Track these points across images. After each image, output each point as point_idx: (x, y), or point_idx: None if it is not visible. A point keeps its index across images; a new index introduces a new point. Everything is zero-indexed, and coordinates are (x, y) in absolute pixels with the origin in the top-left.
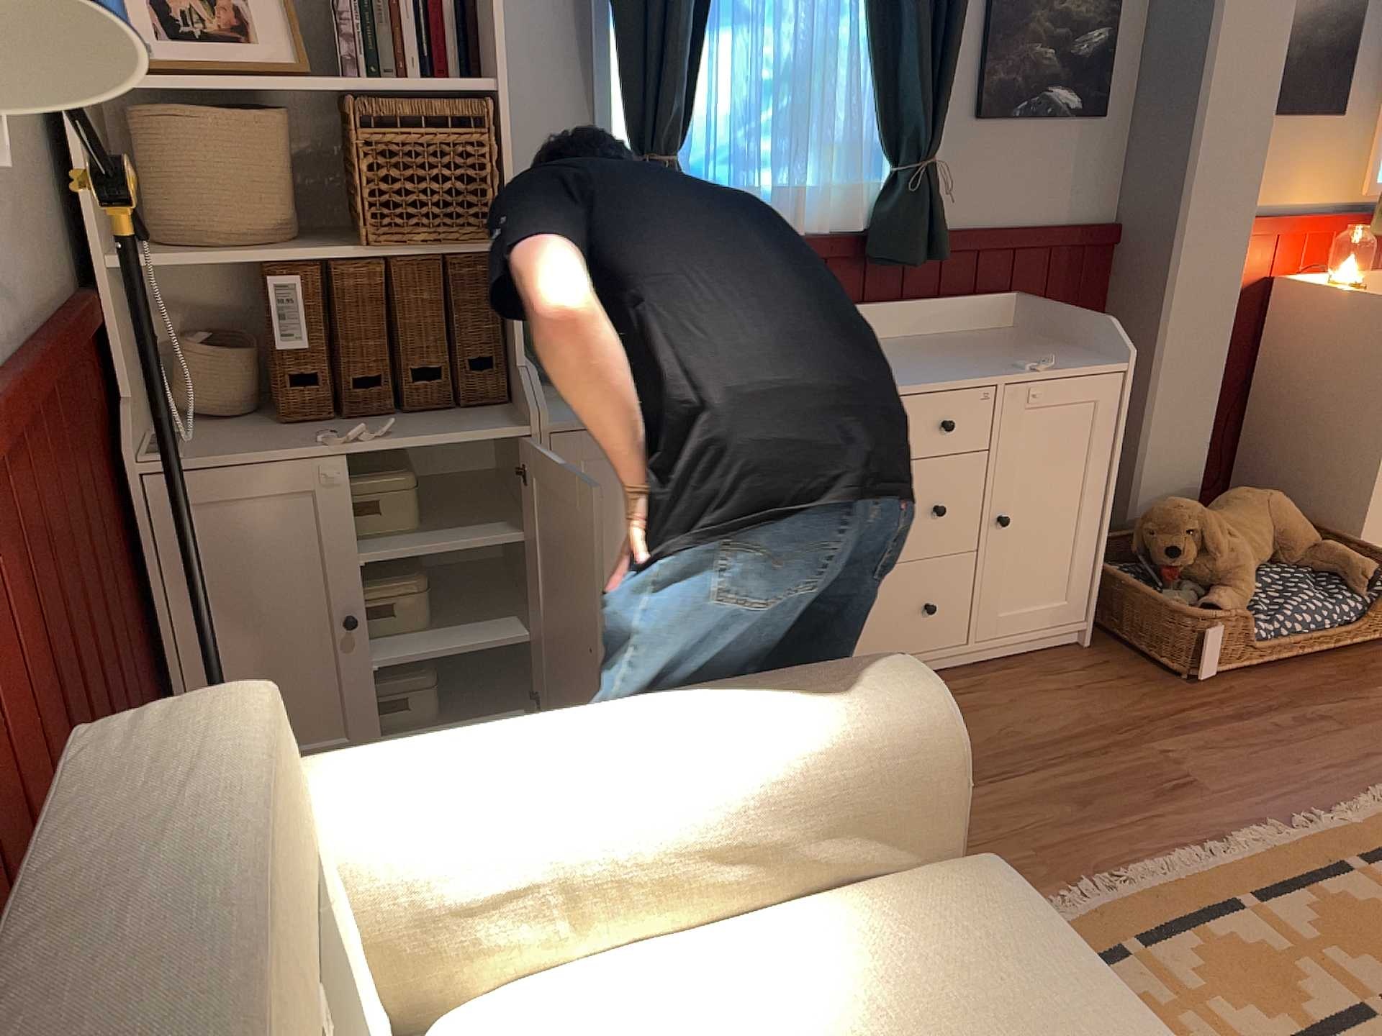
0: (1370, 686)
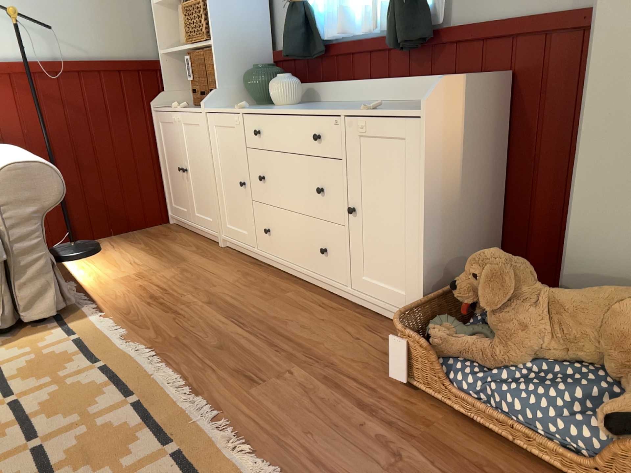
0: None
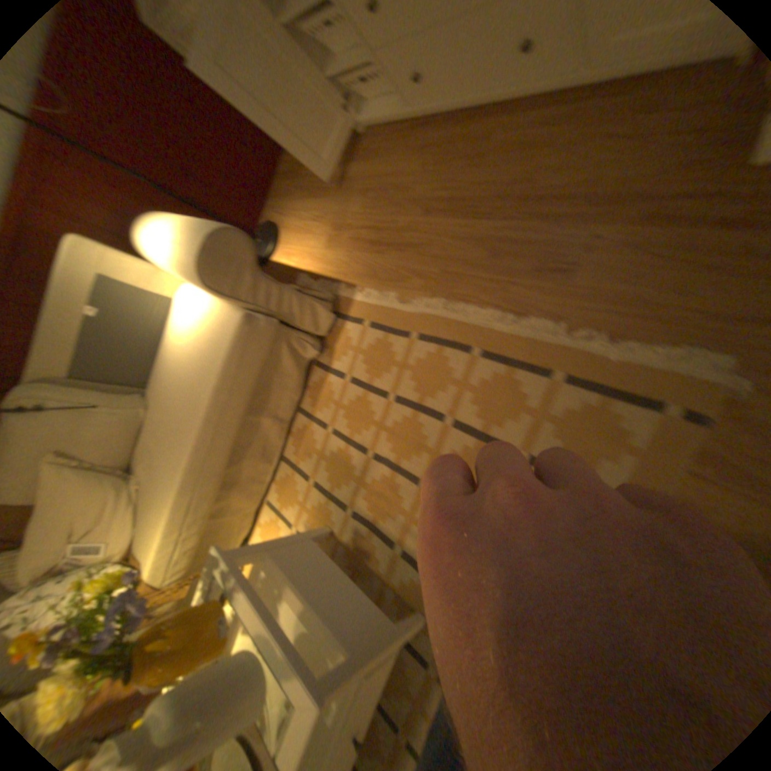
0: None
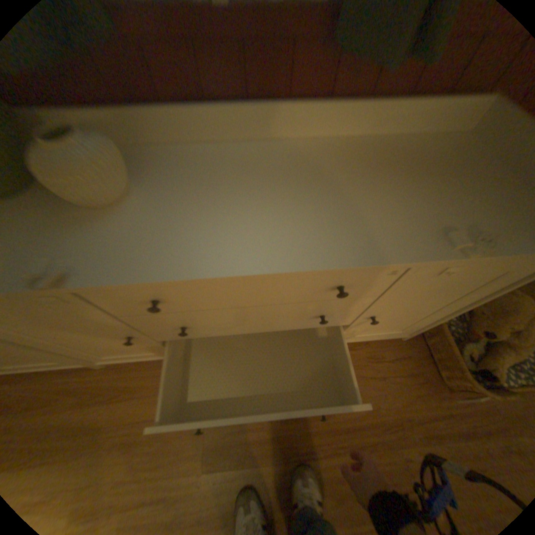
0: None
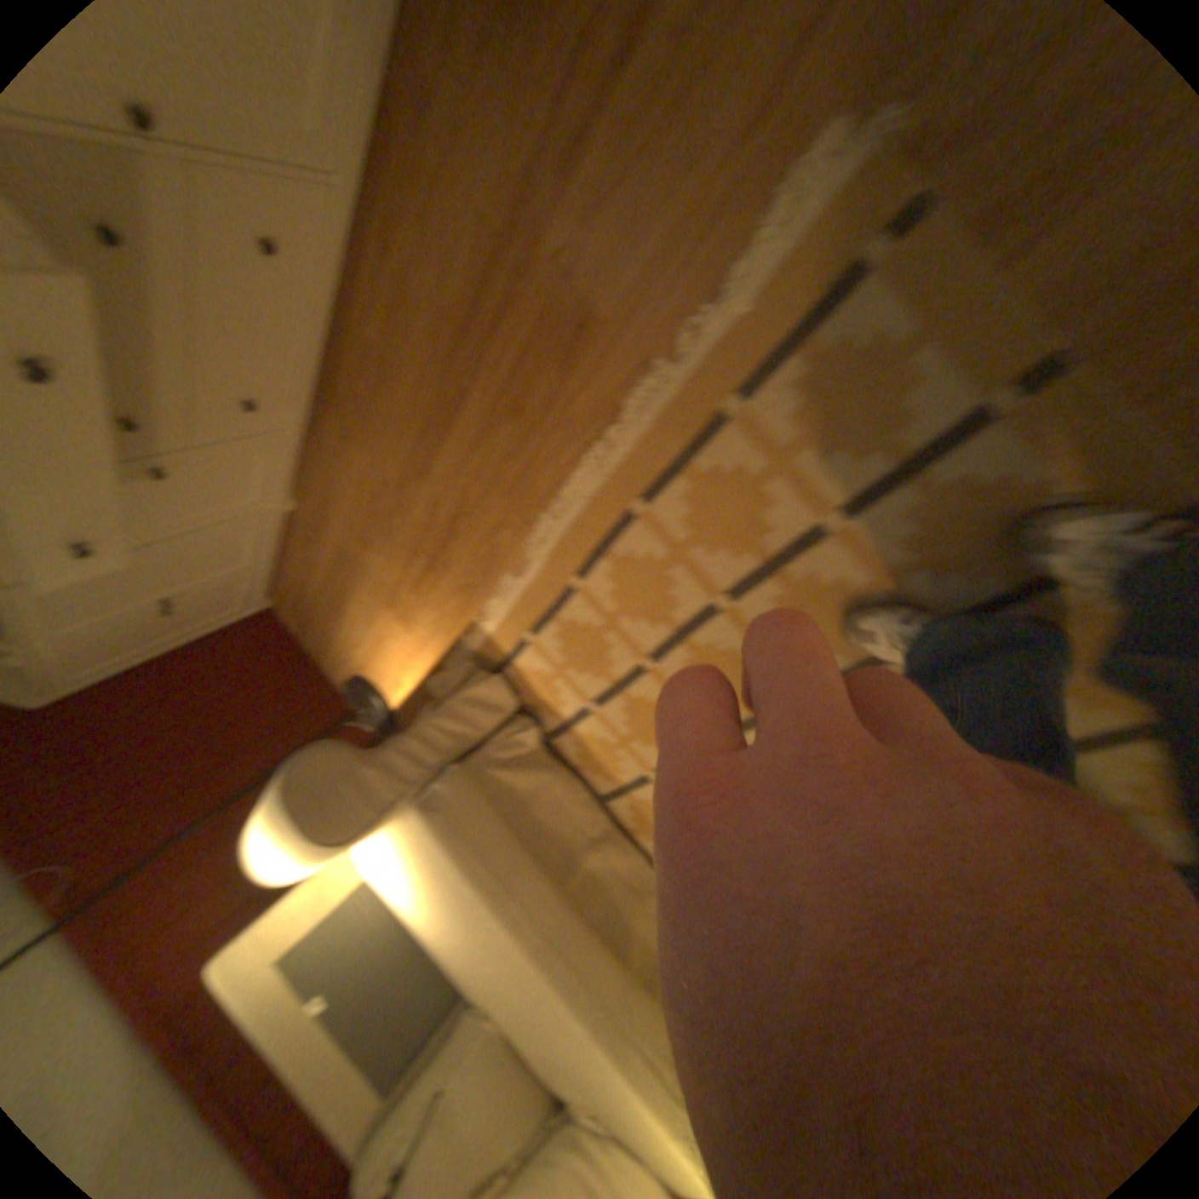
0: None
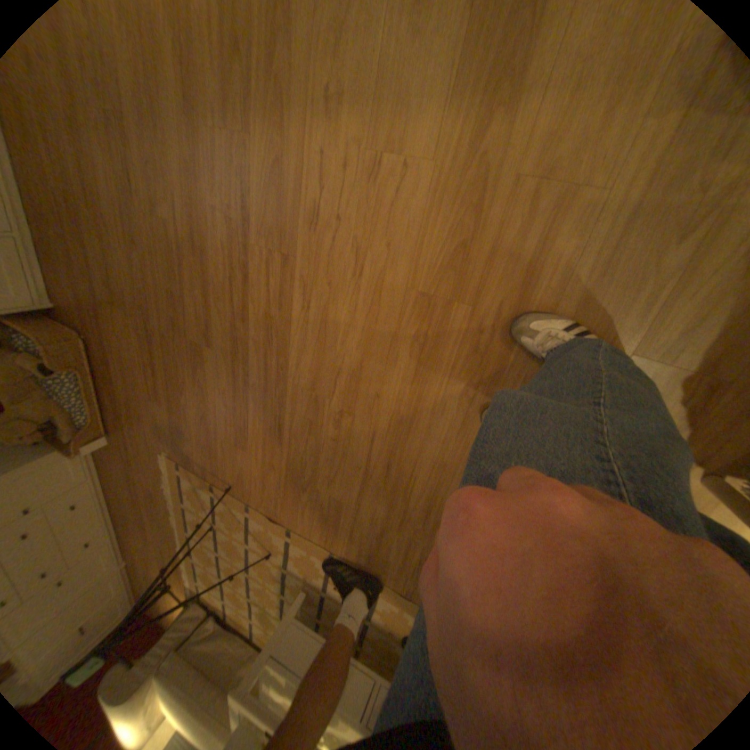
0: (107, 390)
